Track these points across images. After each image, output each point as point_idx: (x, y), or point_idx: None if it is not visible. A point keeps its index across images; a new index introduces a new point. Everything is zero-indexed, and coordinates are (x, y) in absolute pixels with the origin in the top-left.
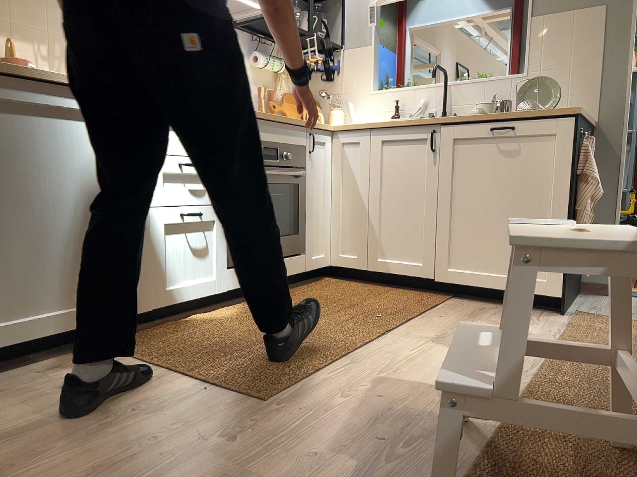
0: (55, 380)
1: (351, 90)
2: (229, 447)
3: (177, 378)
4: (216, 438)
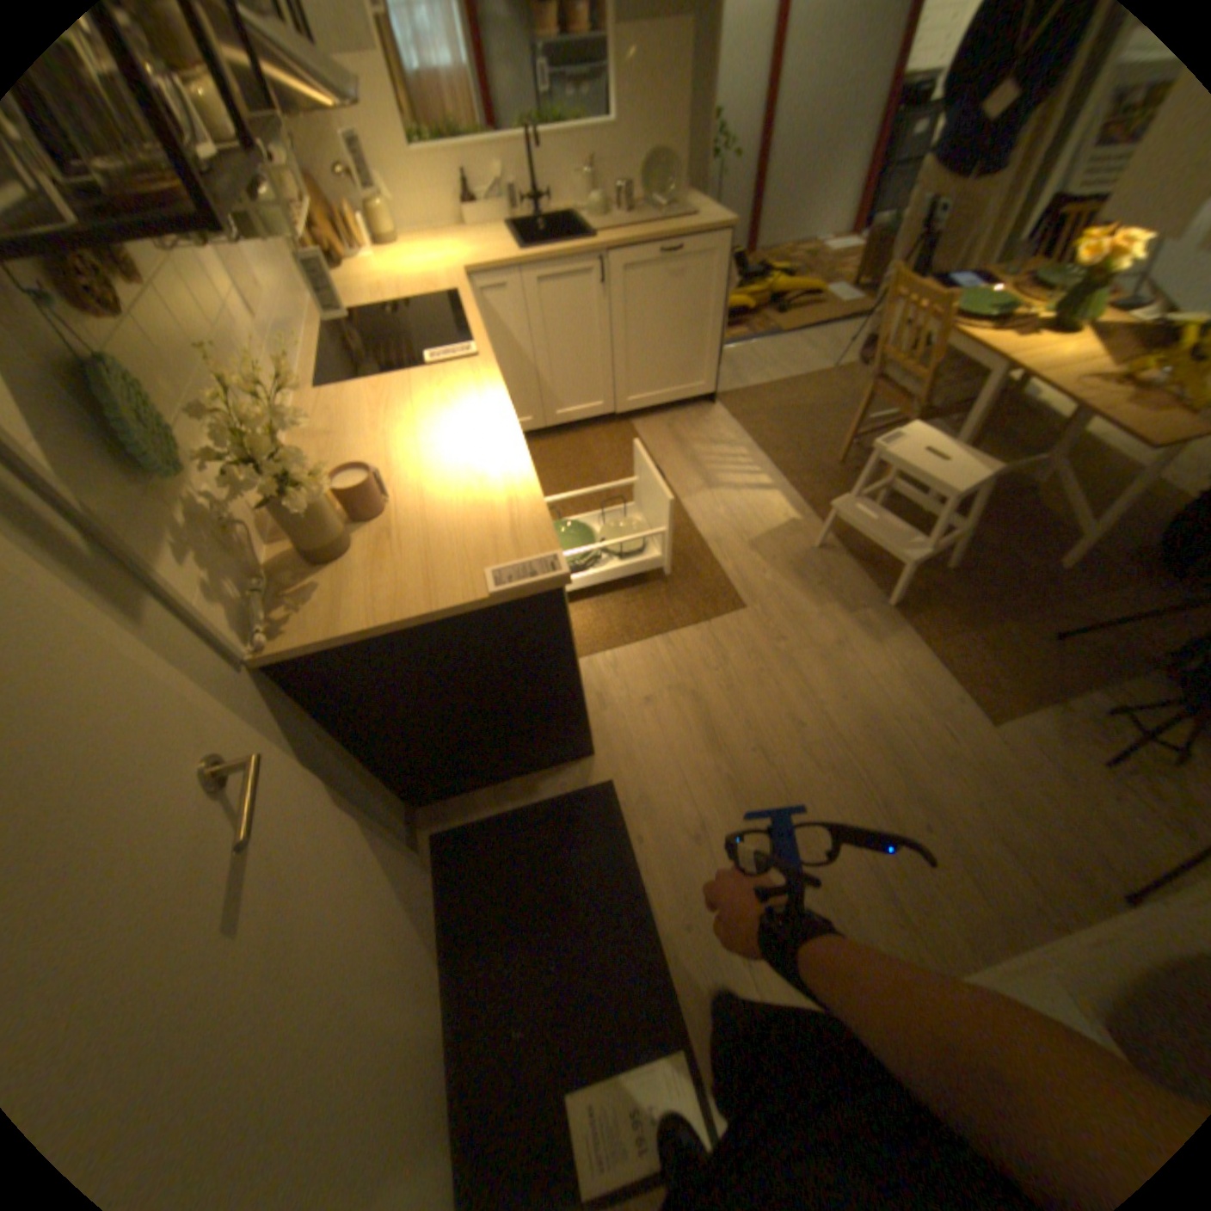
0: (627, 700)
1: (369, 147)
2: (789, 640)
3: (684, 633)
4: (776, 642)
